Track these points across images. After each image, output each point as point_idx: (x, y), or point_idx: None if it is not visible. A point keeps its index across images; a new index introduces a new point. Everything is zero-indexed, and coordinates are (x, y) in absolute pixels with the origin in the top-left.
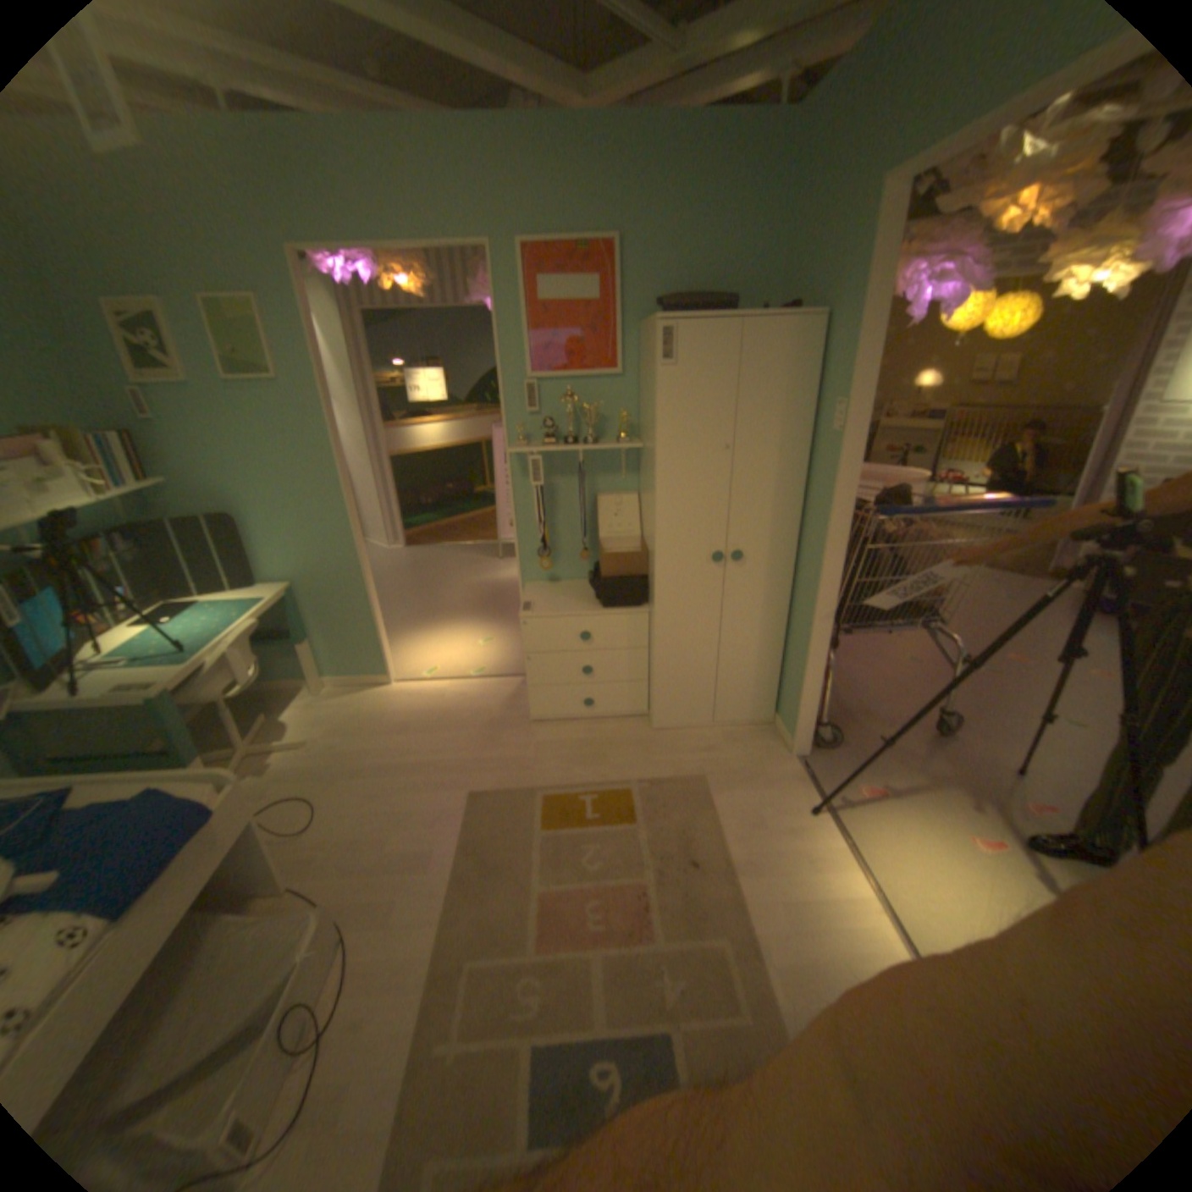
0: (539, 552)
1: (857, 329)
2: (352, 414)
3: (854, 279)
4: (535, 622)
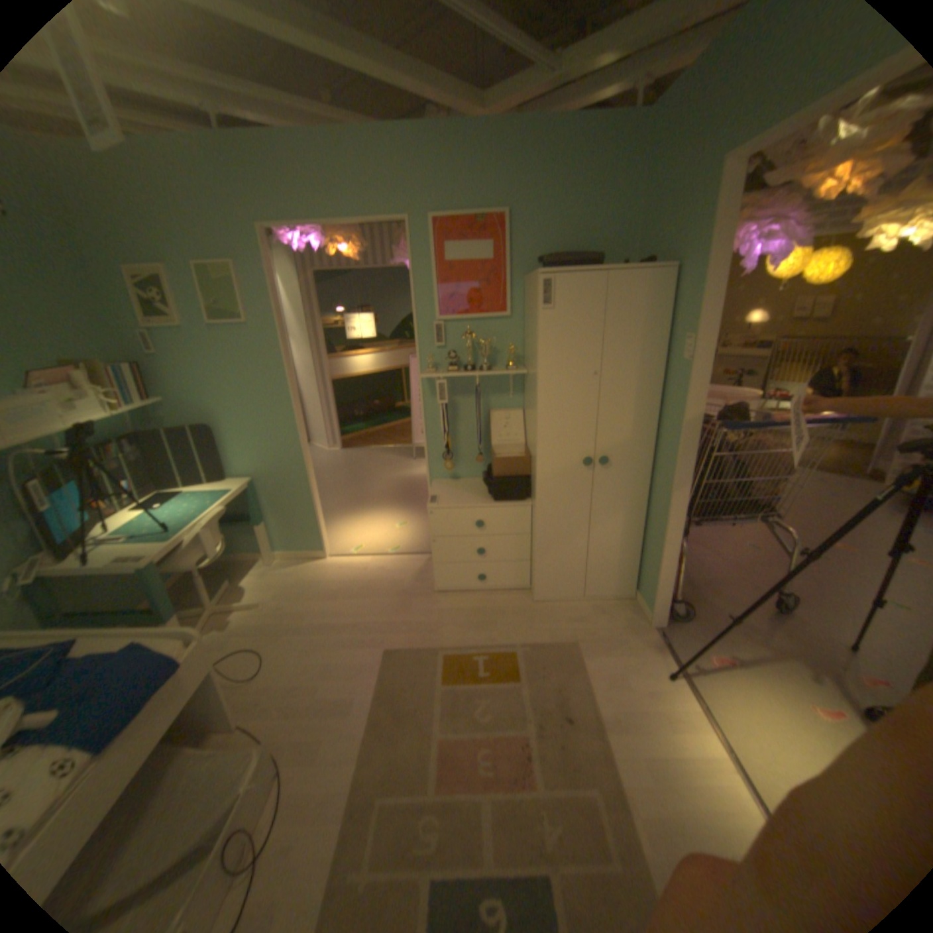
0: (440, 456)
1: (698, 279)
2: (300, 348)
3: (695, 239)
4: (436, 512)
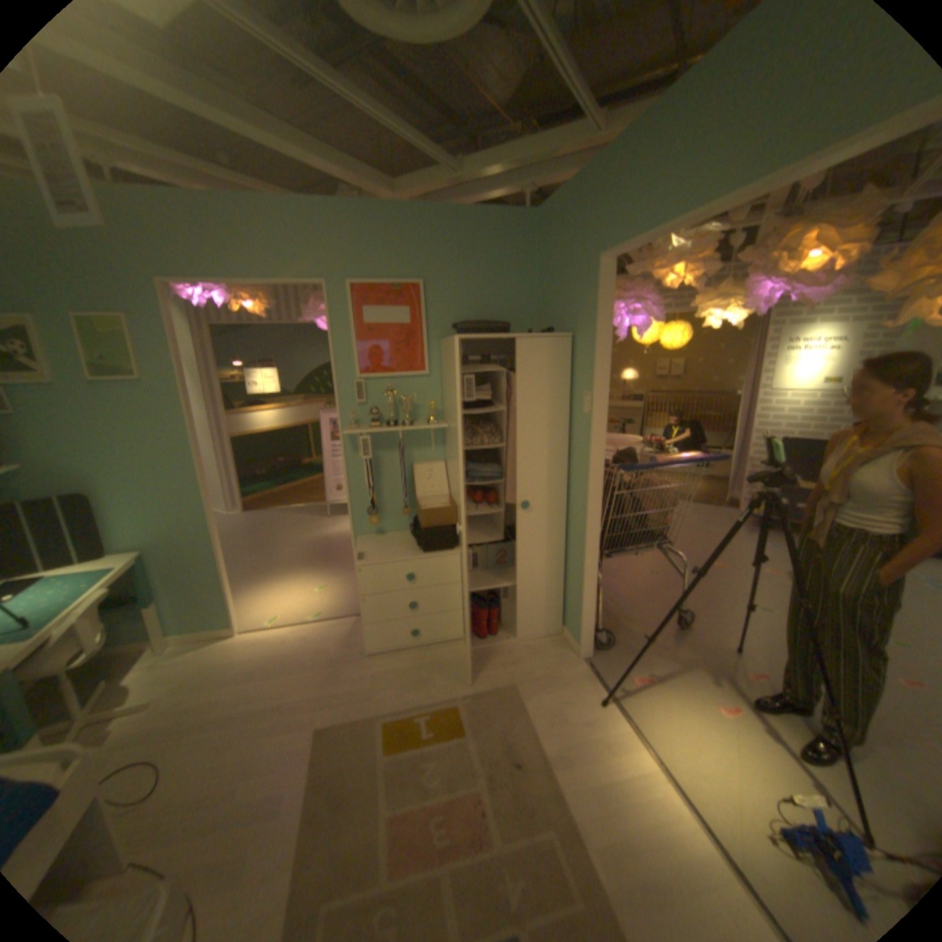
0: (365, 511)
1: (590, 347)
2: (193, 404)
3: (584, 315)
4: (365, 570)
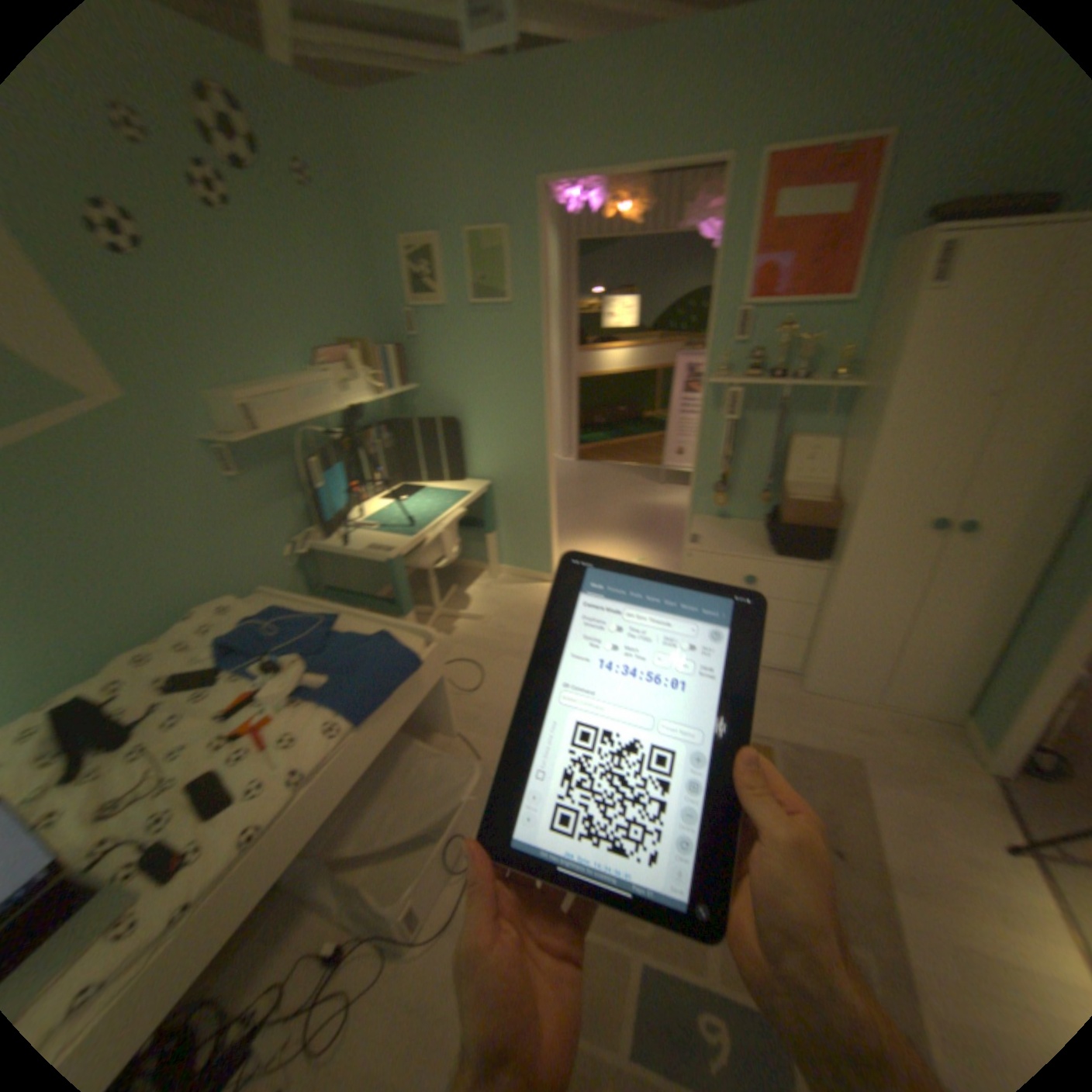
0: (708, 485)
1: None
2: None
3: None
4: (694, 555)
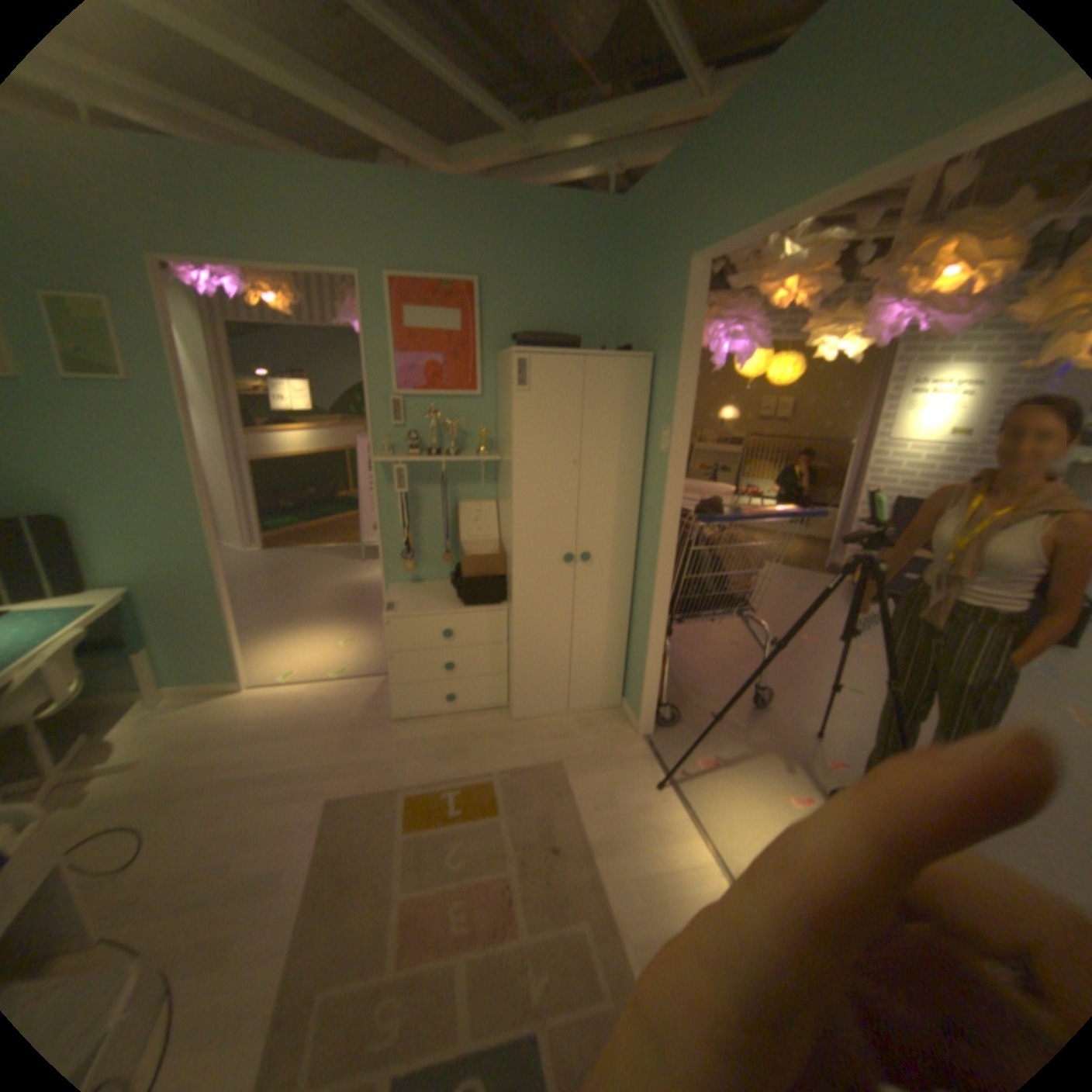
0: (400, 553)
1: (673, 371)
2: (206, 416)
3: (669, 332)
4: (396, 621)
